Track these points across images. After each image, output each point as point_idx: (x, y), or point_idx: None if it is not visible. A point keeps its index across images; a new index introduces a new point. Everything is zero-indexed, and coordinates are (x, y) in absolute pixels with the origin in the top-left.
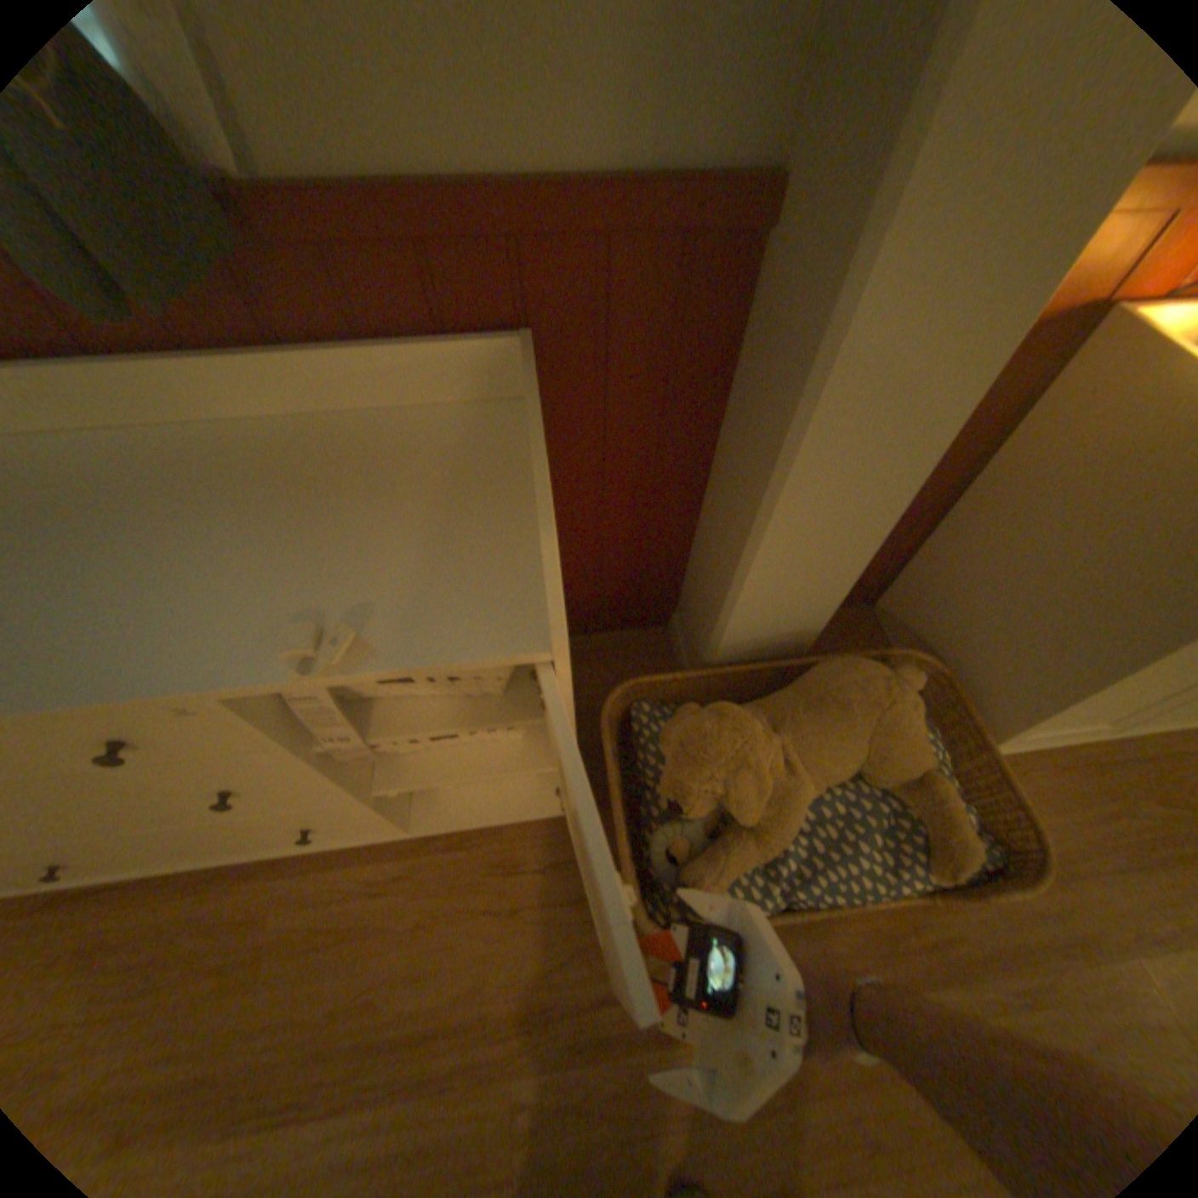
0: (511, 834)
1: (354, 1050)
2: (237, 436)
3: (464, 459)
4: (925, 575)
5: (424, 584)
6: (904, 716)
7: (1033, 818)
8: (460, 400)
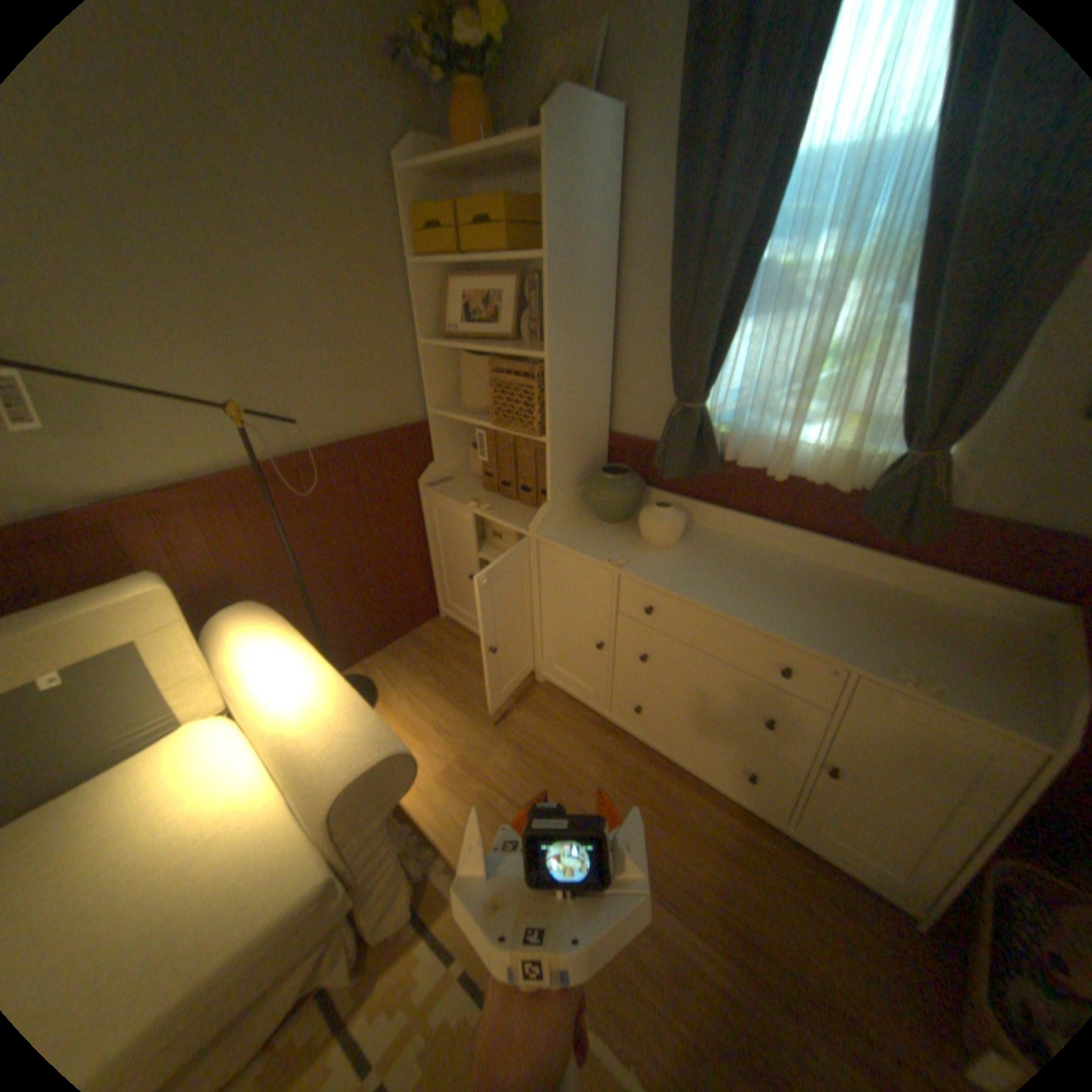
0: (859, 894)
1: (717, 914)
2: (869, 586)
3: (1004, 647)
4: None
5: (976, 686)
6: None
7: None
8: (1002, 619)
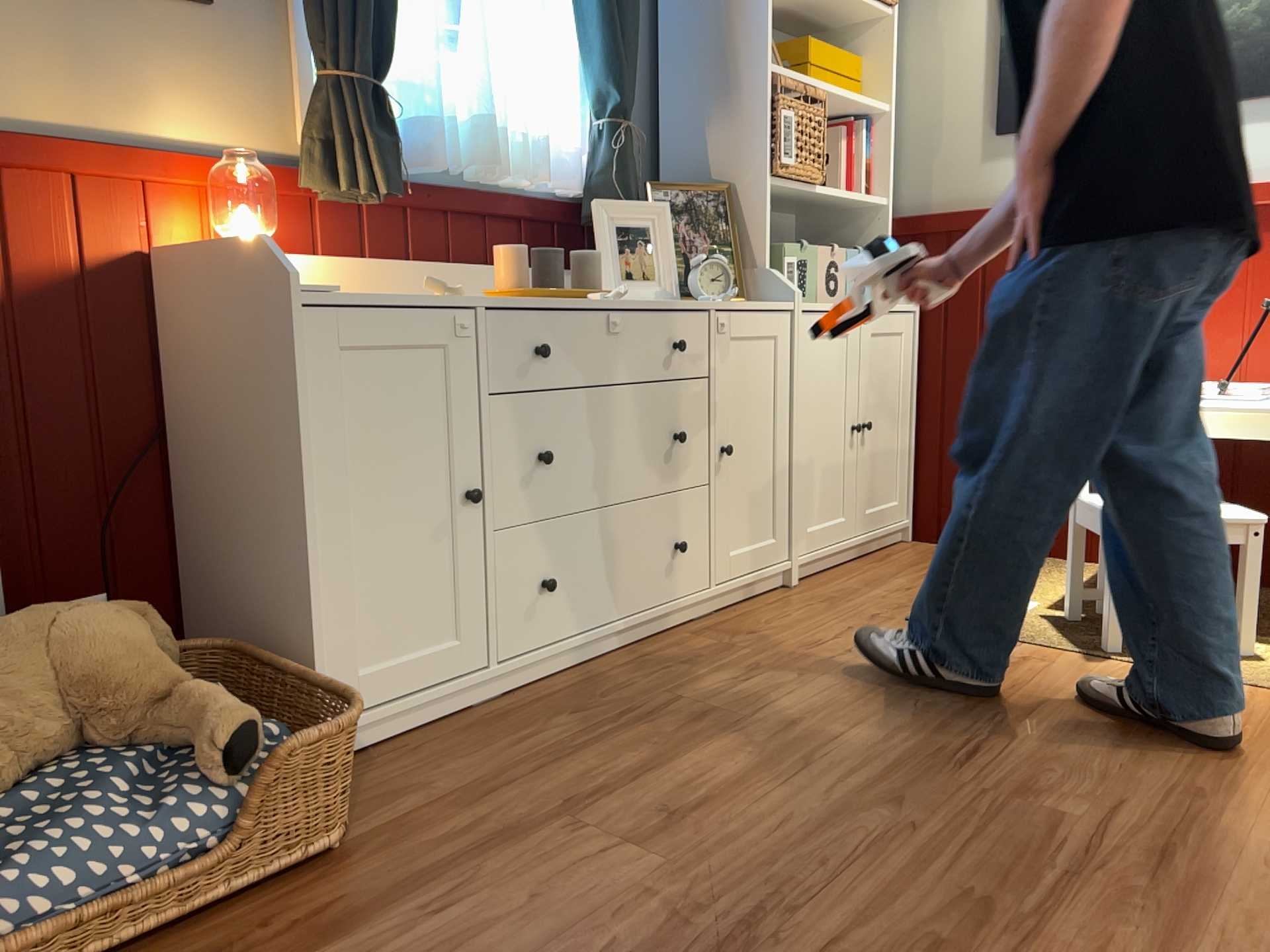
0: None
1: None
2: None
3: None
4: (196, 591)
5: None
6: (92, 620)
7: (336, 694)
8: None
